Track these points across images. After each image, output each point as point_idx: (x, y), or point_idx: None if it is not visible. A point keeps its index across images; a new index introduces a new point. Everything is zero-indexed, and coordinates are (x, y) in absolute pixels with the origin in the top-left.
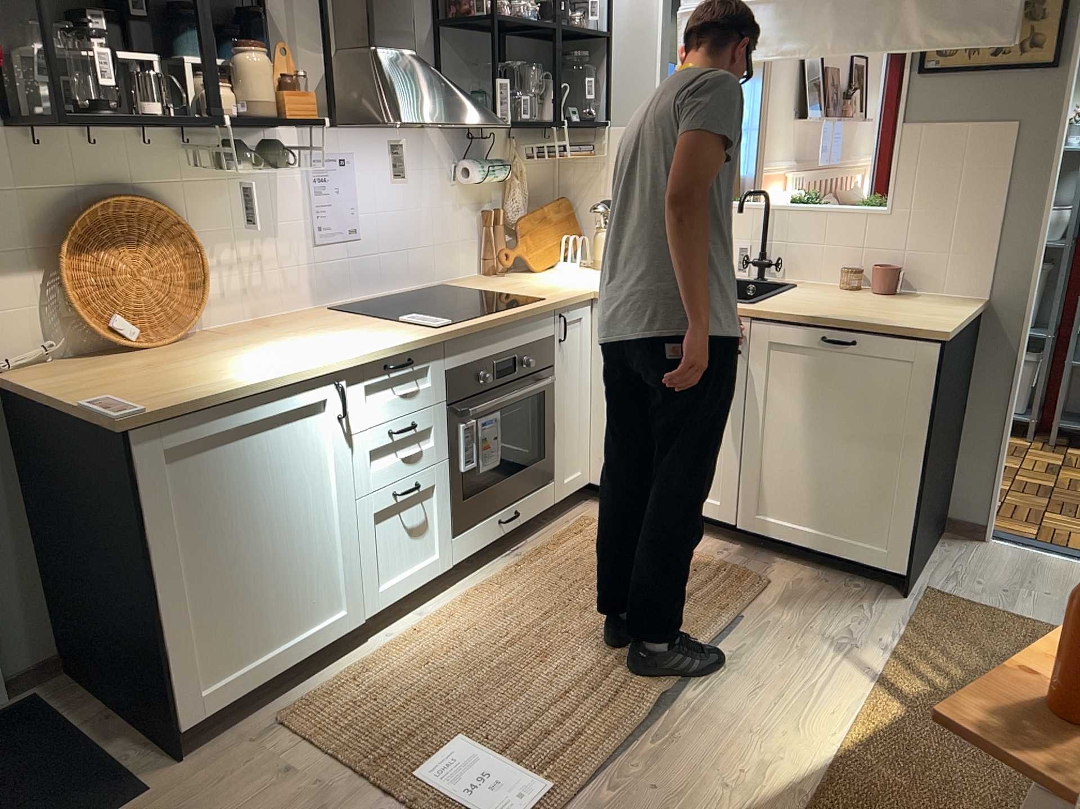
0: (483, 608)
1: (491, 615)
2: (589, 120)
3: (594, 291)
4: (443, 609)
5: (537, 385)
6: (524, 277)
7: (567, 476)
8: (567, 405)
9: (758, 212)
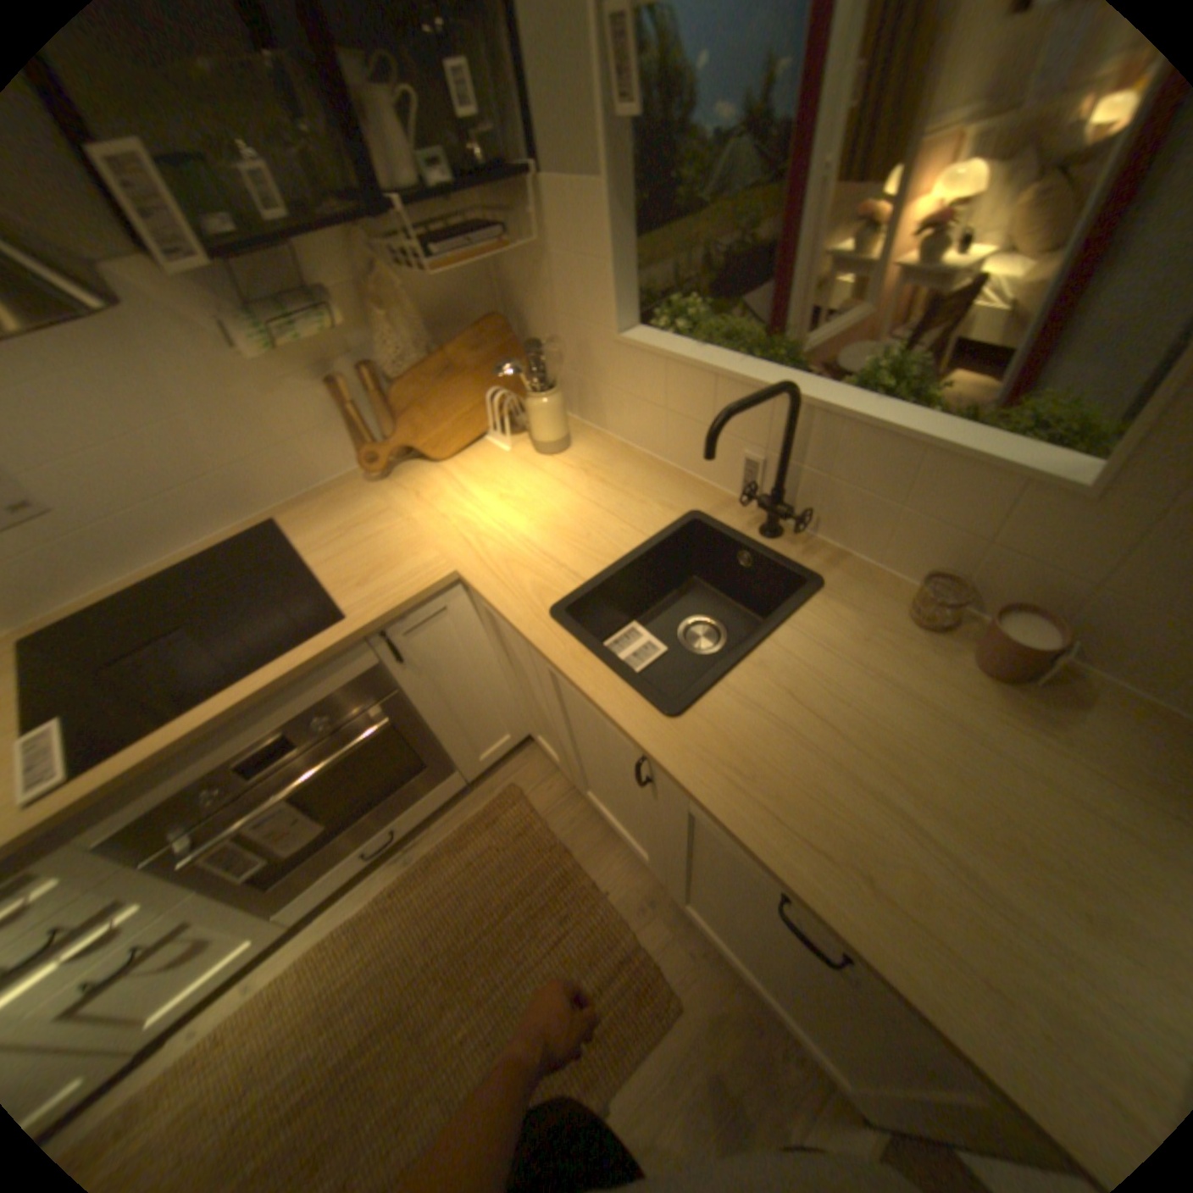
0: (302, 997)
1: (302, 1019)
2: (501, 157)
3: (451, 573)
4: (264, 984)
5: (348, 744)
6: (411, 481)
7: (478, 751)
8: (450, 702)
9: (780, 404)
